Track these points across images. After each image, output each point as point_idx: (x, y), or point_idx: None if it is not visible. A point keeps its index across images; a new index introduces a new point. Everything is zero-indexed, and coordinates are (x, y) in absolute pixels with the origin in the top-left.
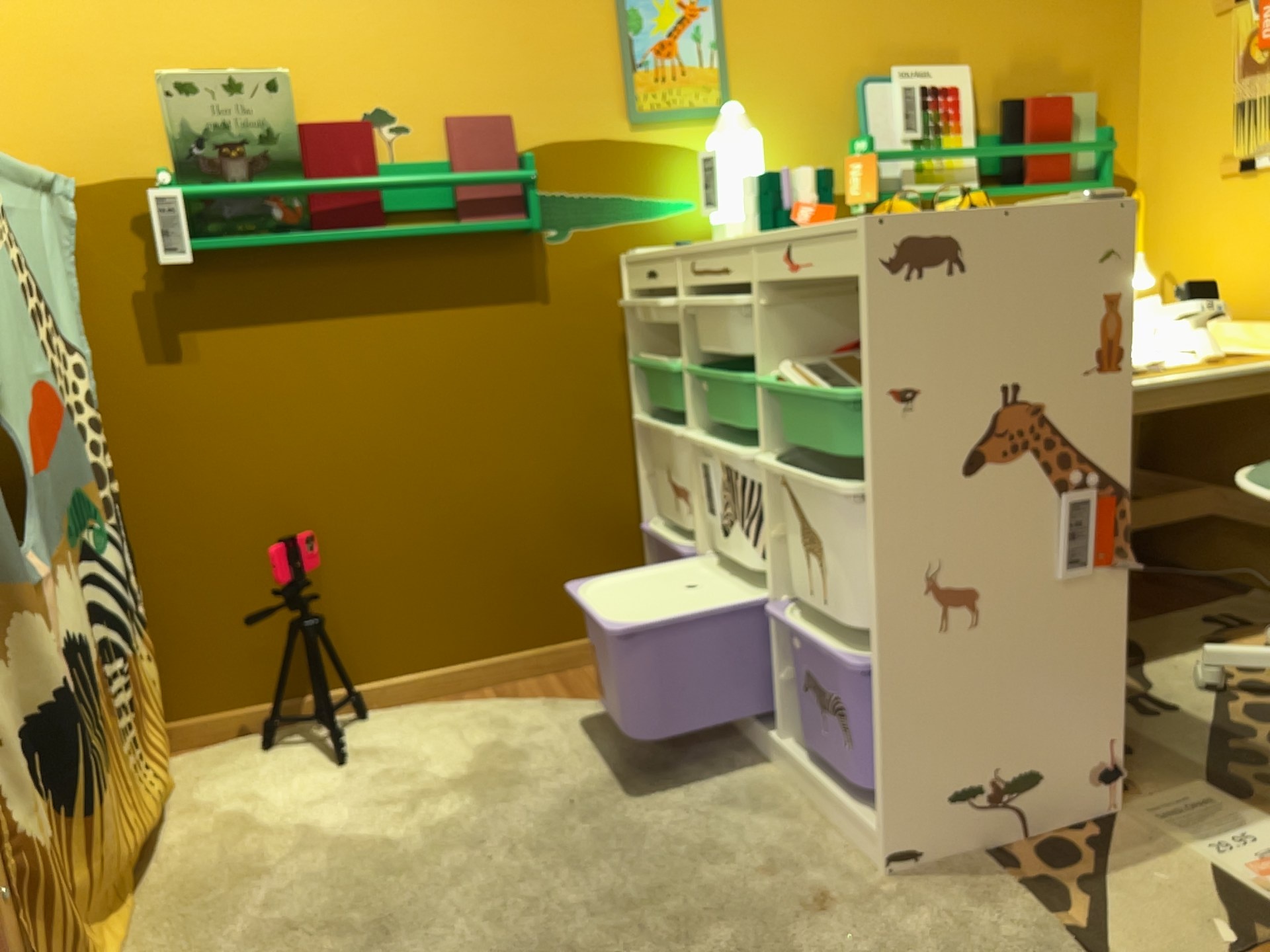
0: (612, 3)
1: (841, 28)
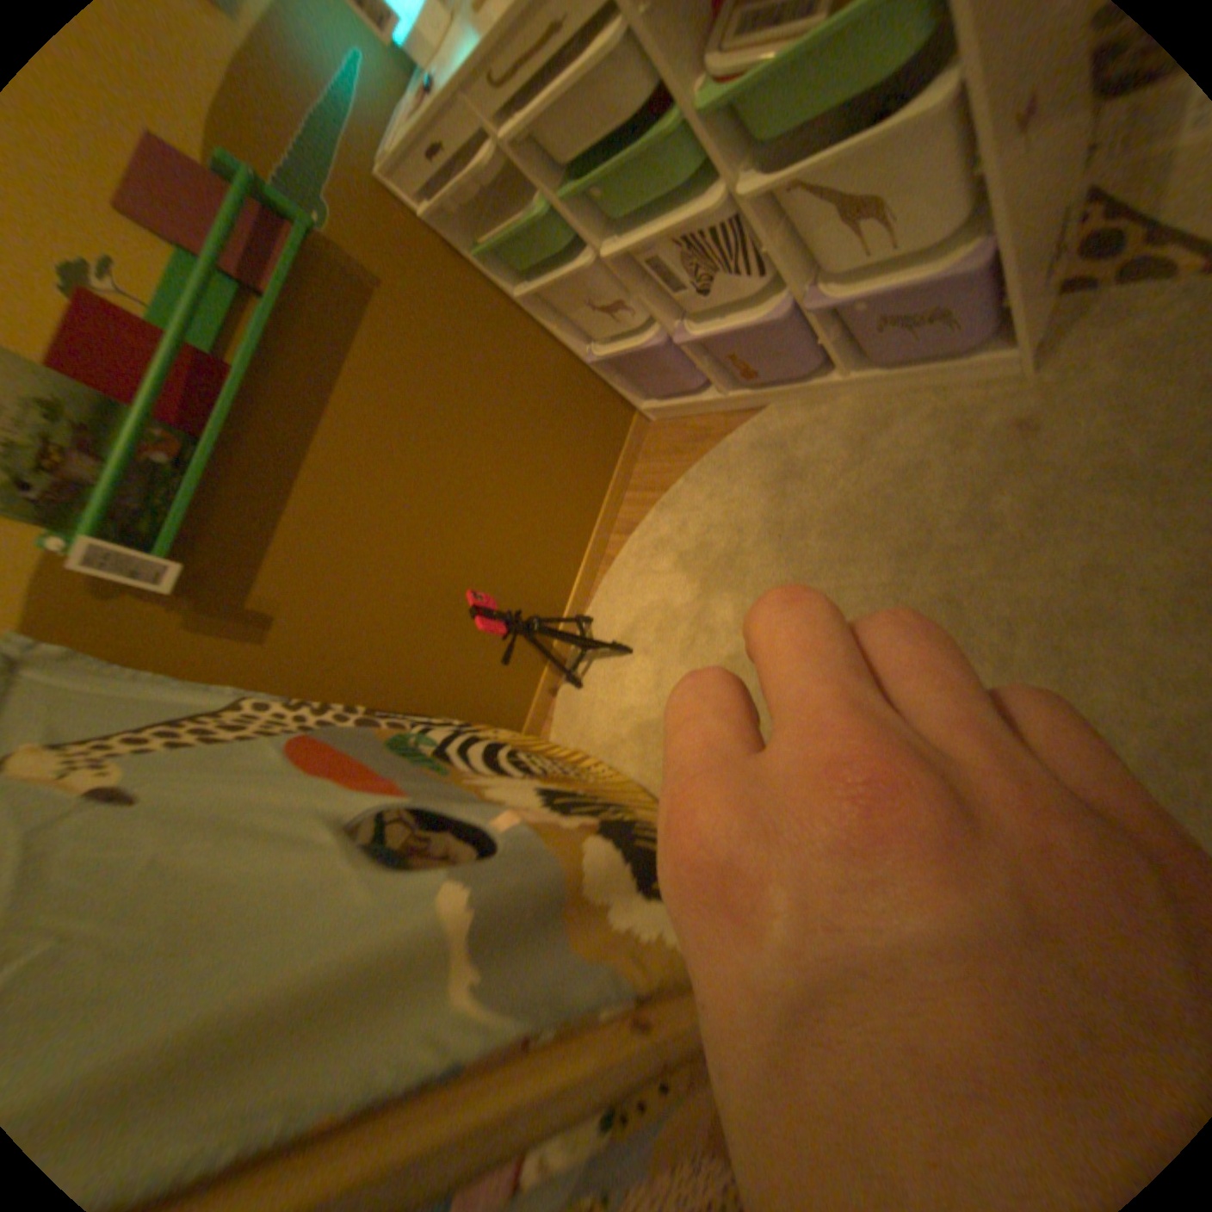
0: None
1: None
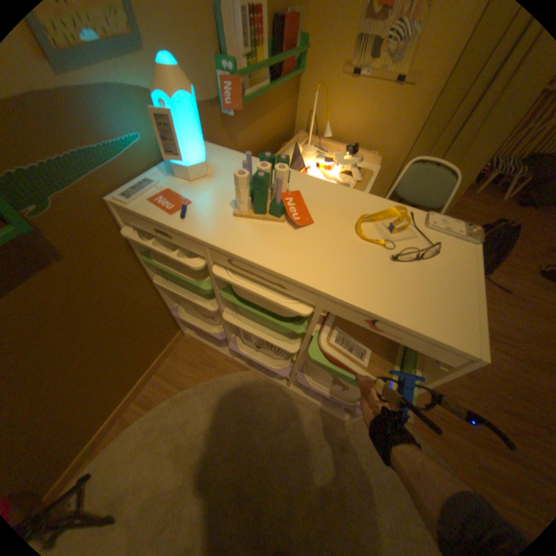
0: None
1: None
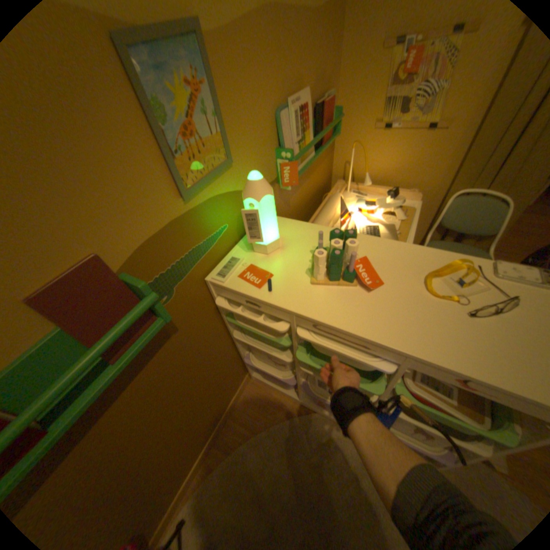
0: (131, 91)
1: (267, 73)
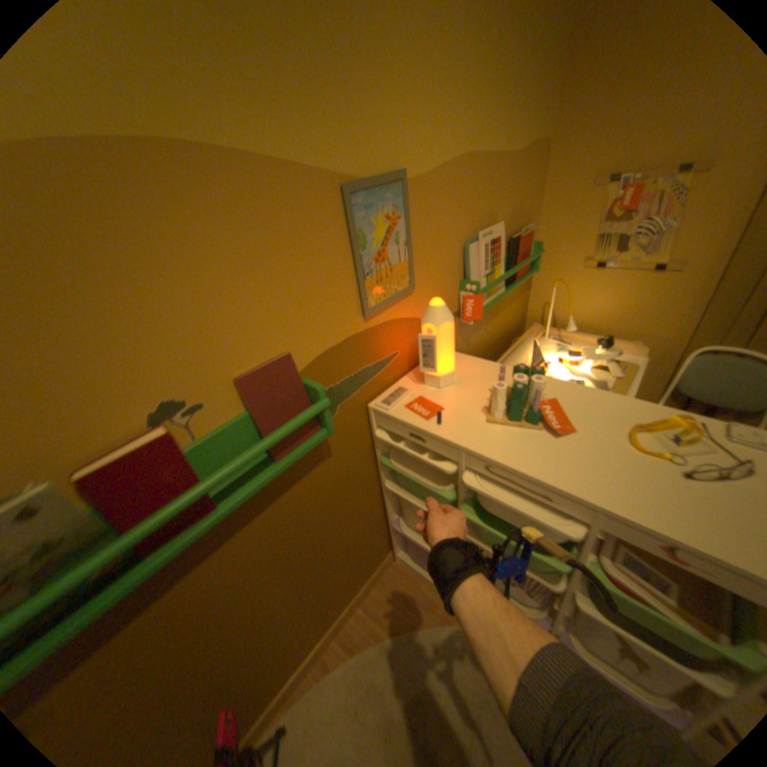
0: (345, 225)
1: (459, 210)
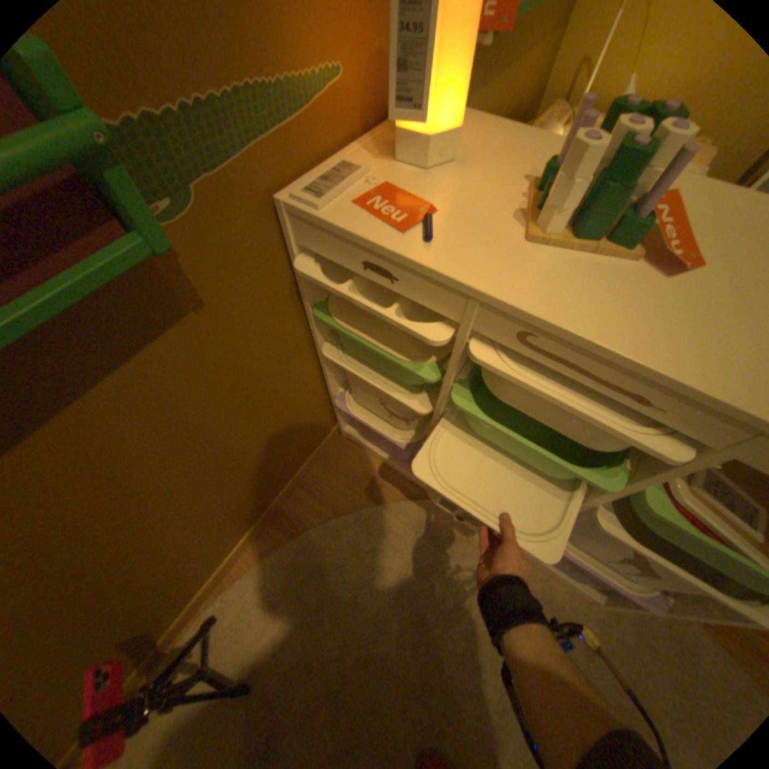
0: None
1: None
